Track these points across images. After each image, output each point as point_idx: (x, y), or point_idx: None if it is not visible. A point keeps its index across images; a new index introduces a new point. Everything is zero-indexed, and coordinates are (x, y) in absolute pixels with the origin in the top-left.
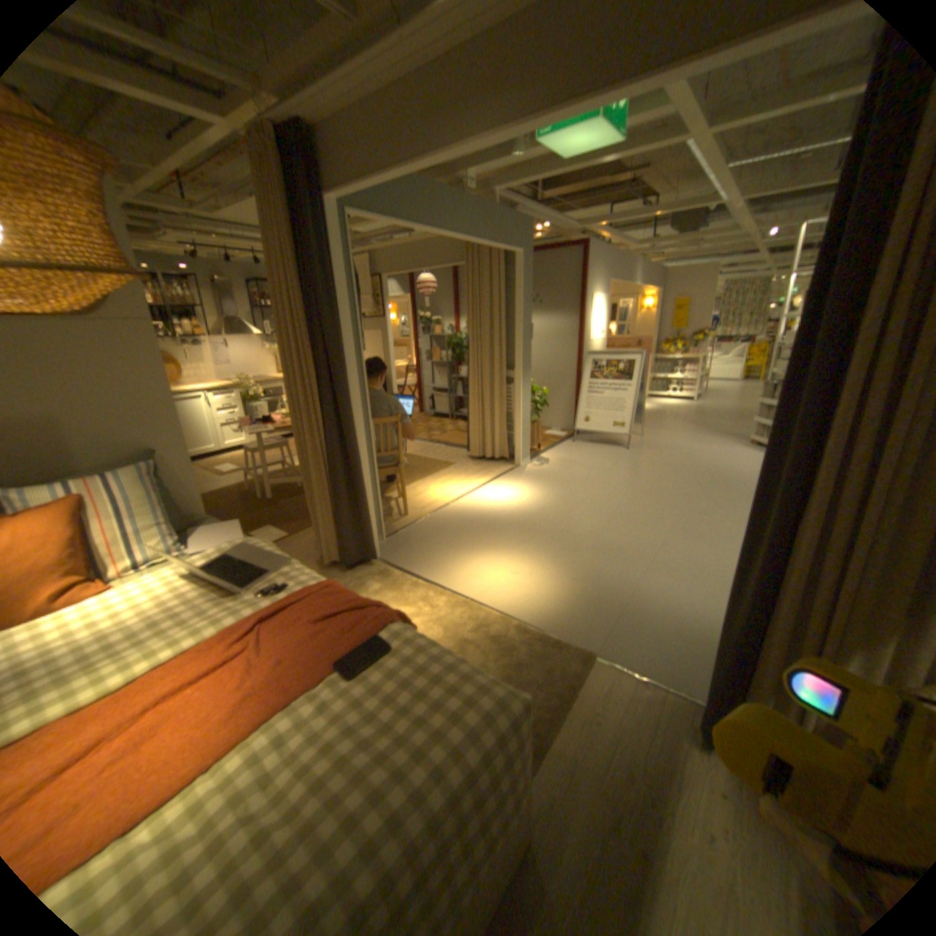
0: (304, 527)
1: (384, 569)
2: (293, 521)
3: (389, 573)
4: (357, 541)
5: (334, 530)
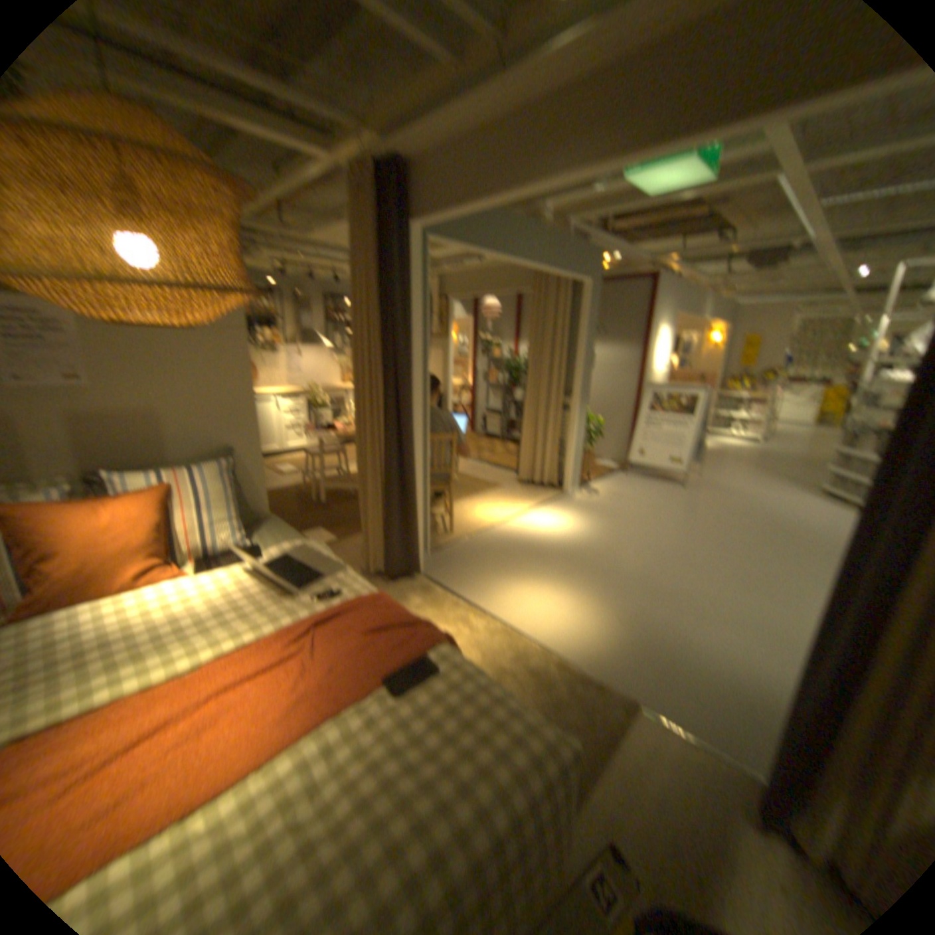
0: (351, 531)
1: (424, 582)
2: (341, 524)
3: (429, 587)
4: (402, 551)
5: (381, 538)
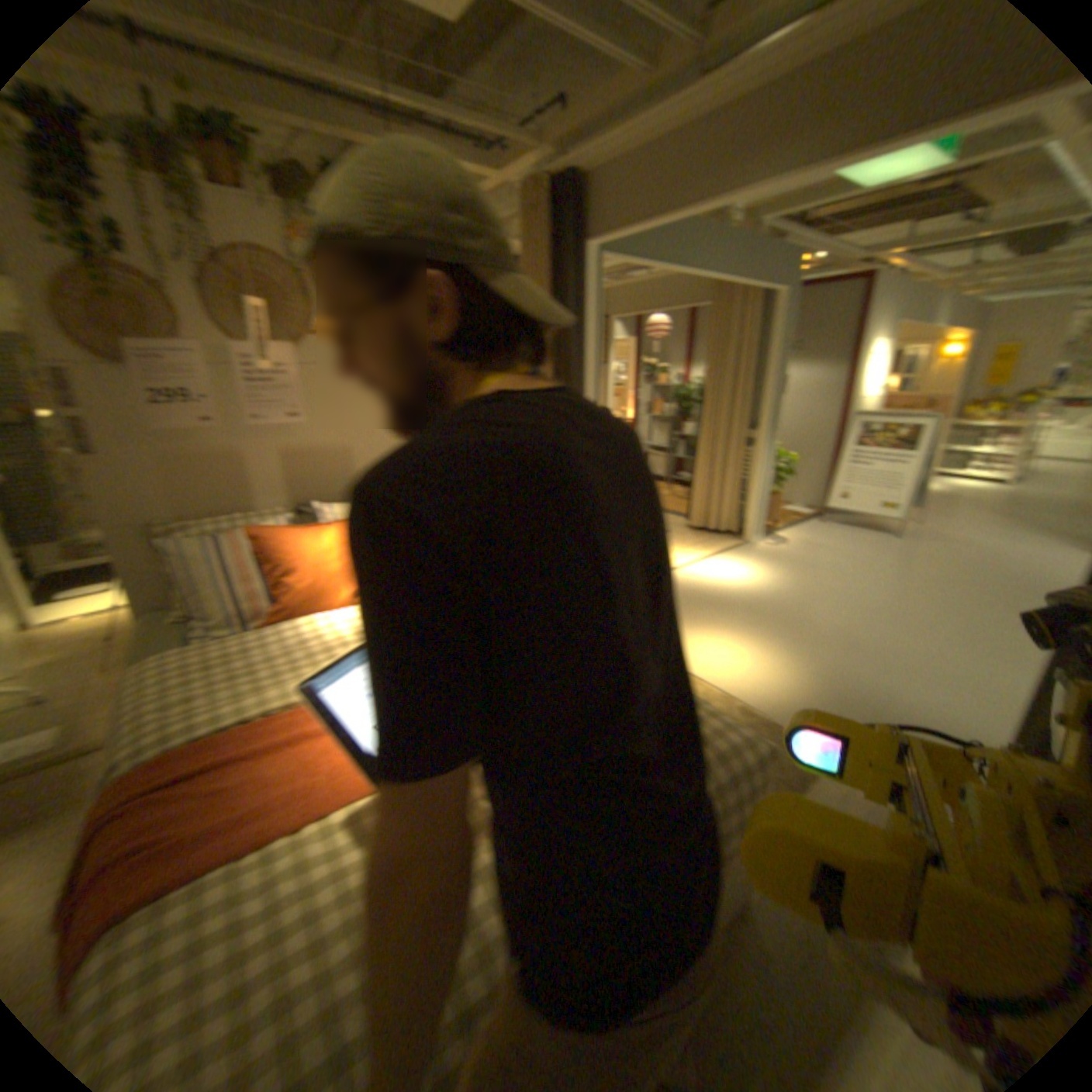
0: None
1: None
2: None
3: None
4: None
5: None
